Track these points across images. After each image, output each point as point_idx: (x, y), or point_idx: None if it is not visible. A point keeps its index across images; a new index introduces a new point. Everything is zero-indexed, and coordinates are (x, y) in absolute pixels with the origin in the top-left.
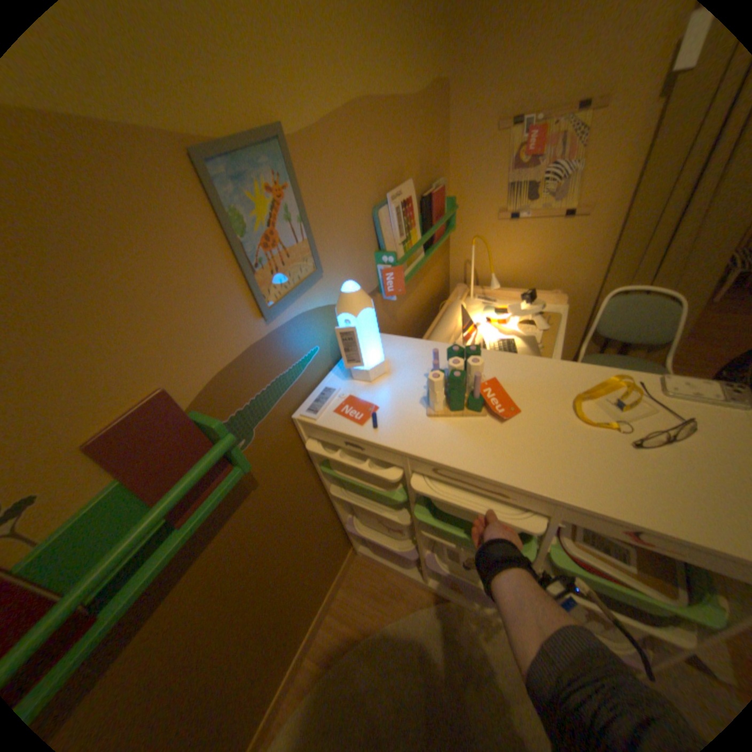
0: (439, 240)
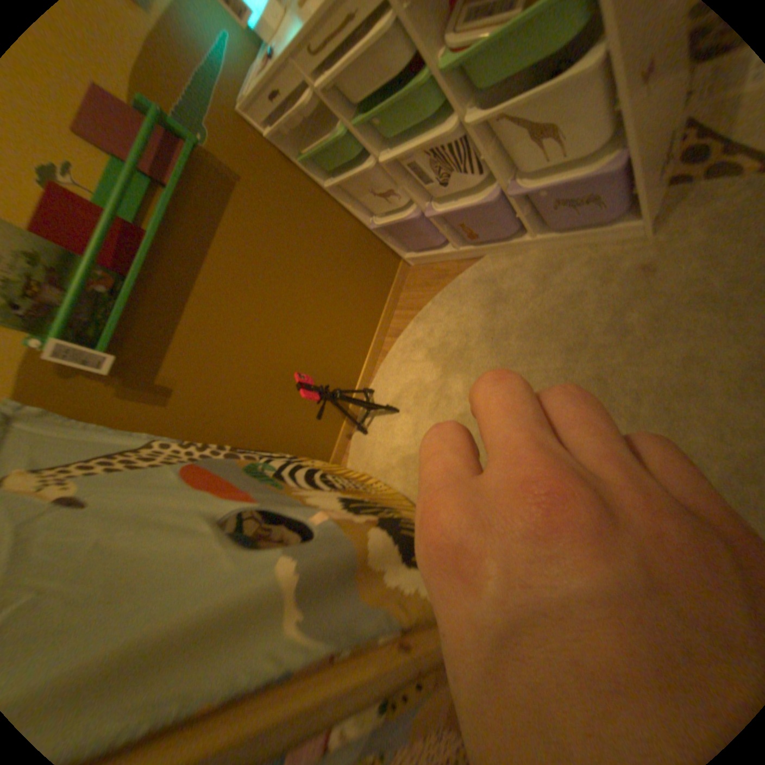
0: None
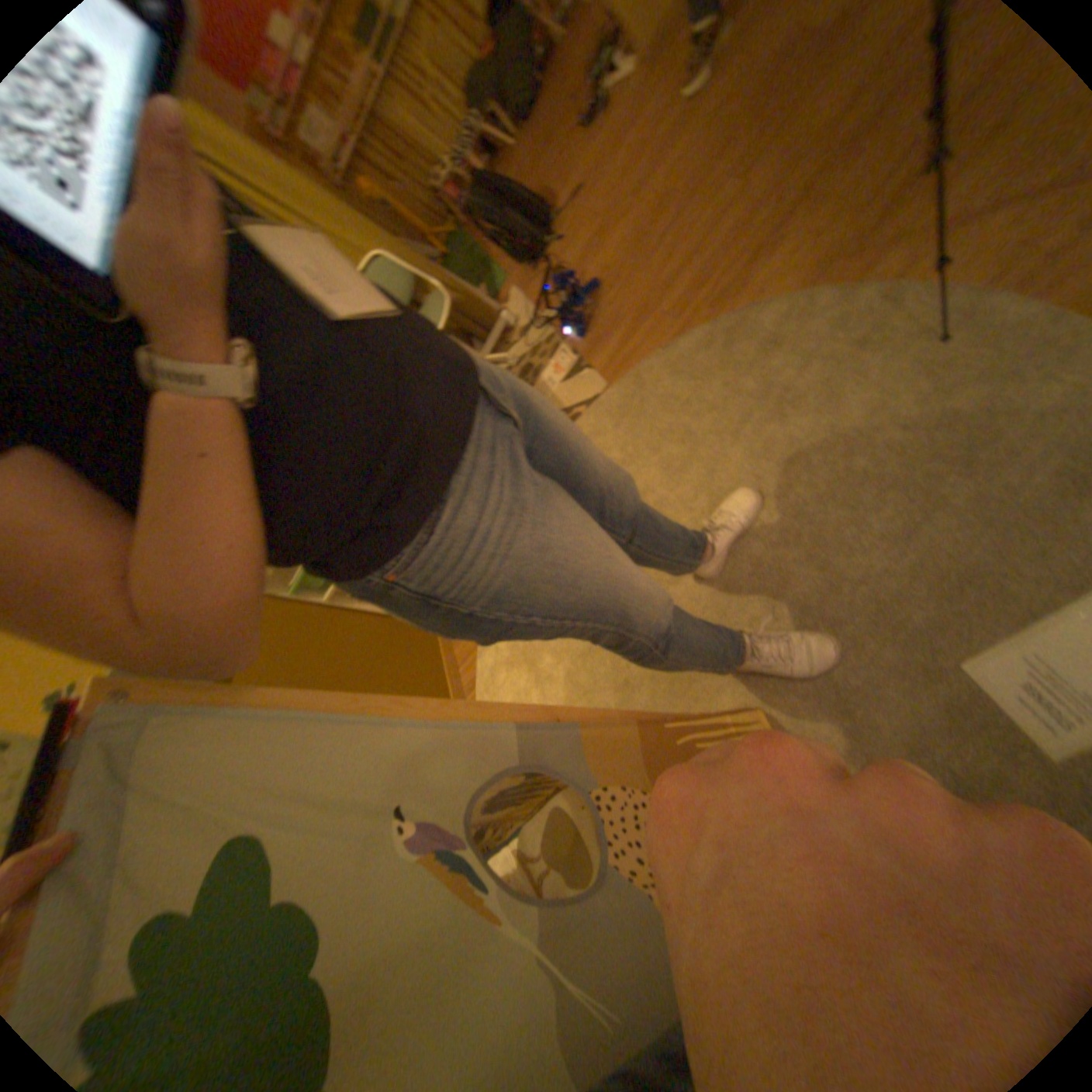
0: None
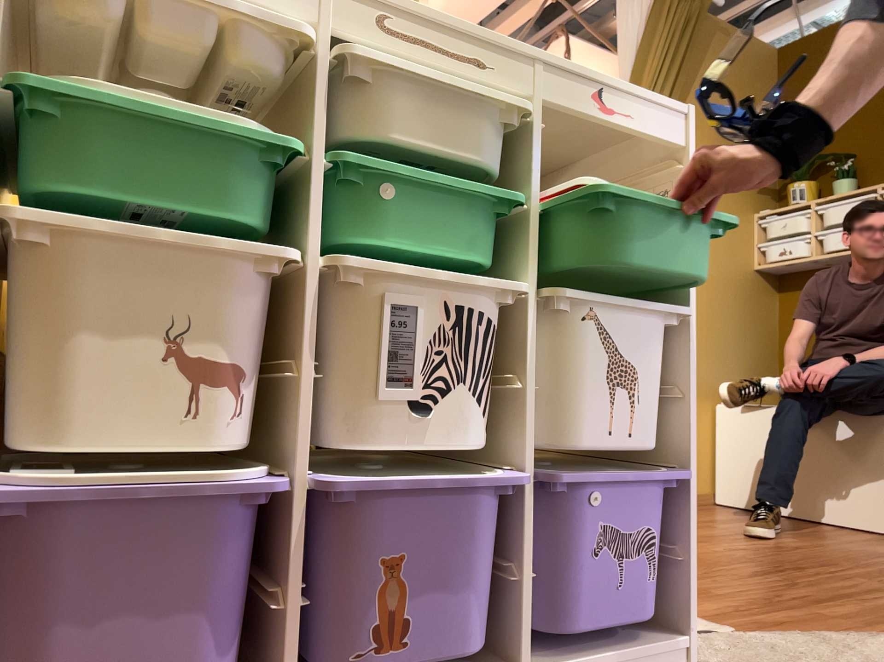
0: None
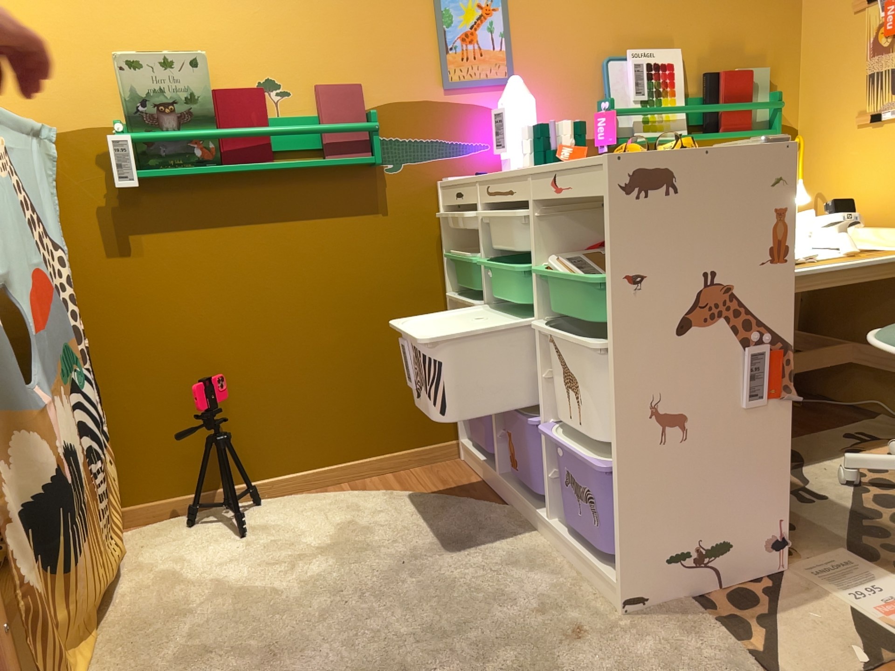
0: (729, 132)
